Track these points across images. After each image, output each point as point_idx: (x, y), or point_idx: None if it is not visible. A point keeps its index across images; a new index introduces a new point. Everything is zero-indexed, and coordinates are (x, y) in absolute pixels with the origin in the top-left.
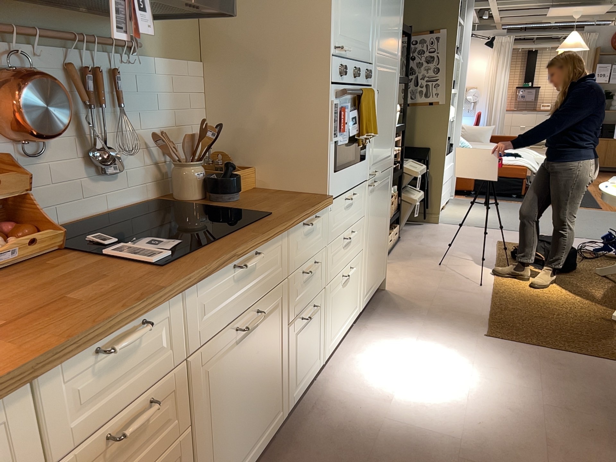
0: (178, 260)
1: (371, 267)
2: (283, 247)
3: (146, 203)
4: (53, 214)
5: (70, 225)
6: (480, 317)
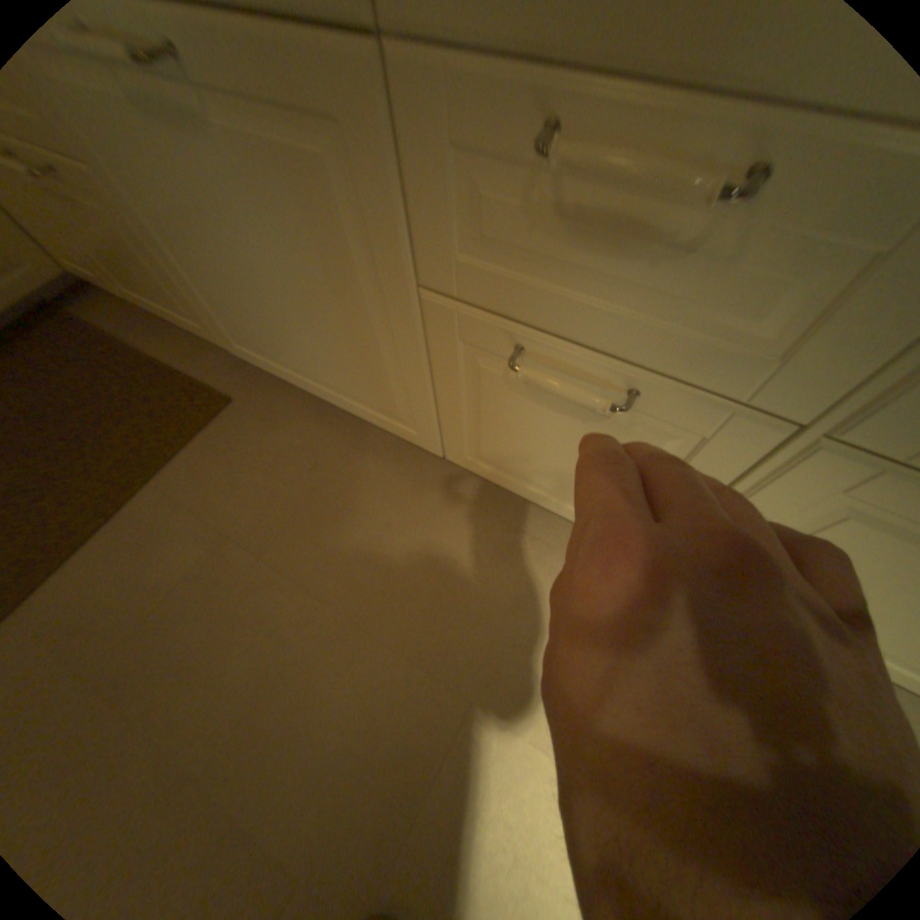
0: None
1: None
2: None
3: None
4: None
5: None
6: None
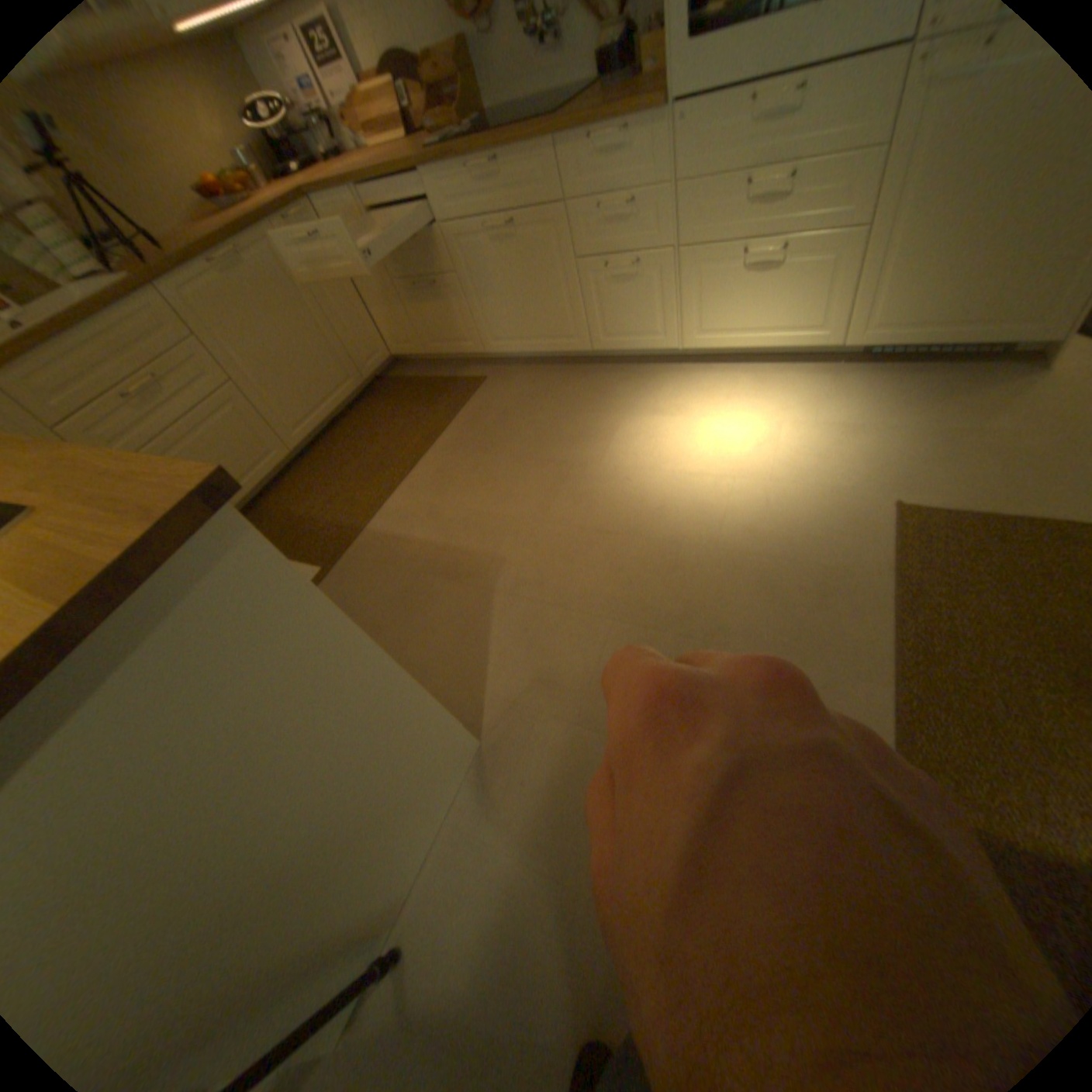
0: (433, 144)
1: (923, 275)
2: (546, 158)
3: (596, 78)
4: (508, 89)
5: (521, 101)
6: (1010, 503)
